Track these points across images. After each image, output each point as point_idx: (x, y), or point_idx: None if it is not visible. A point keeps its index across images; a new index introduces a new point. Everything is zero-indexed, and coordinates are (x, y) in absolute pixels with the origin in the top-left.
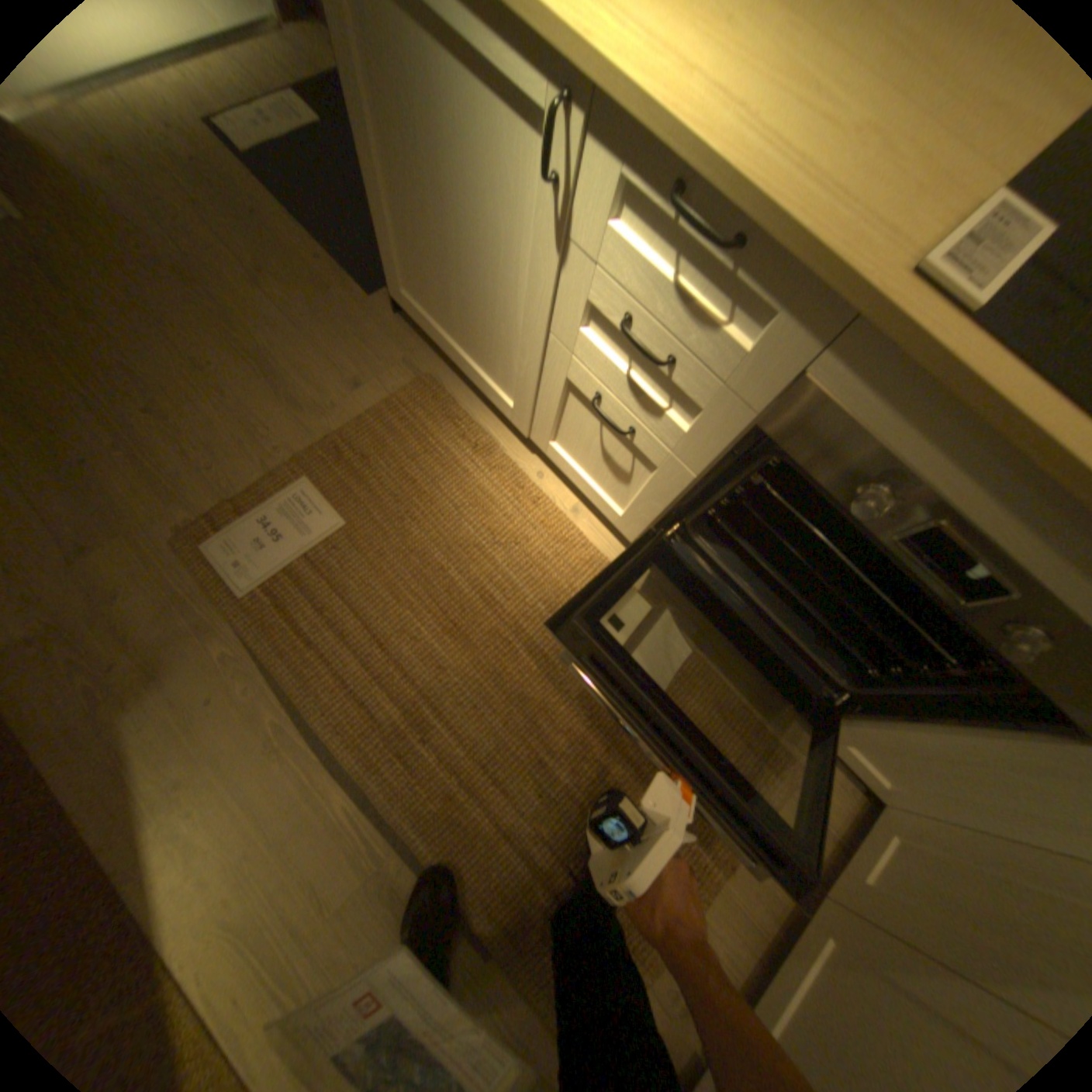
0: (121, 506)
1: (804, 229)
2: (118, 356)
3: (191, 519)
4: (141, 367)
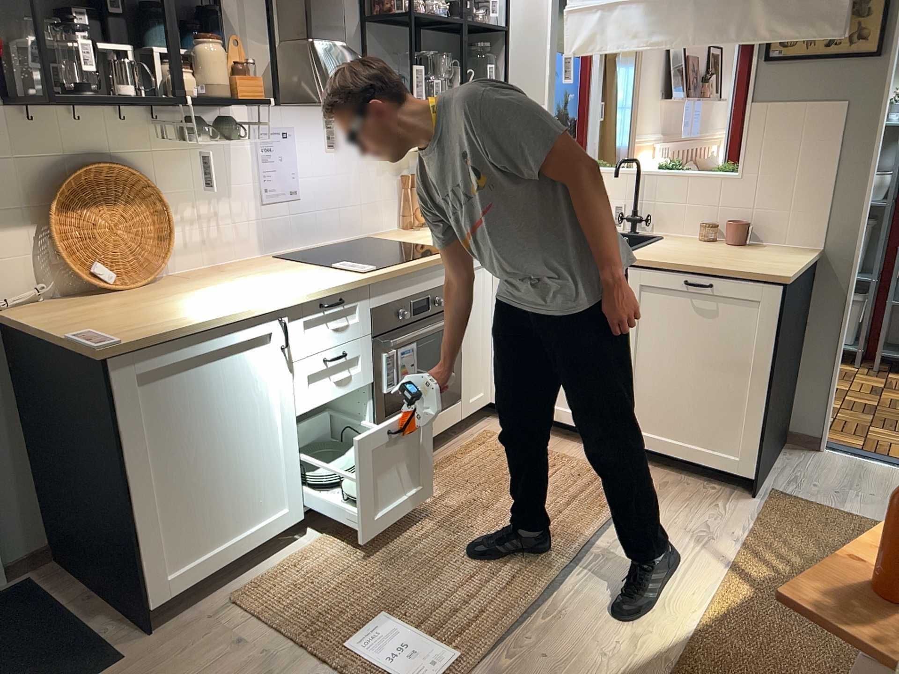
0: None
1: (353, 281)
2: None
3: None
4: None
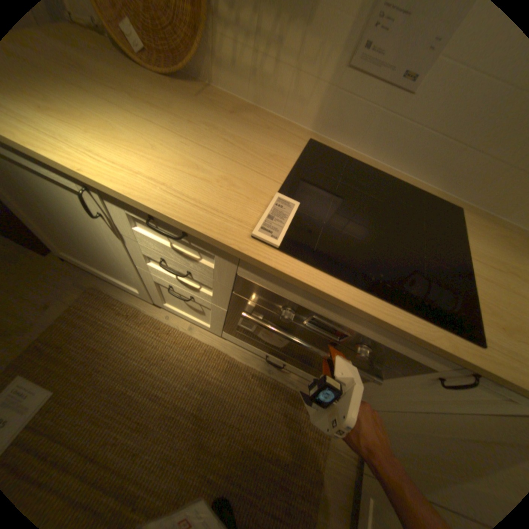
0: None
1: (201, 232)
2: None
3: None
4: None
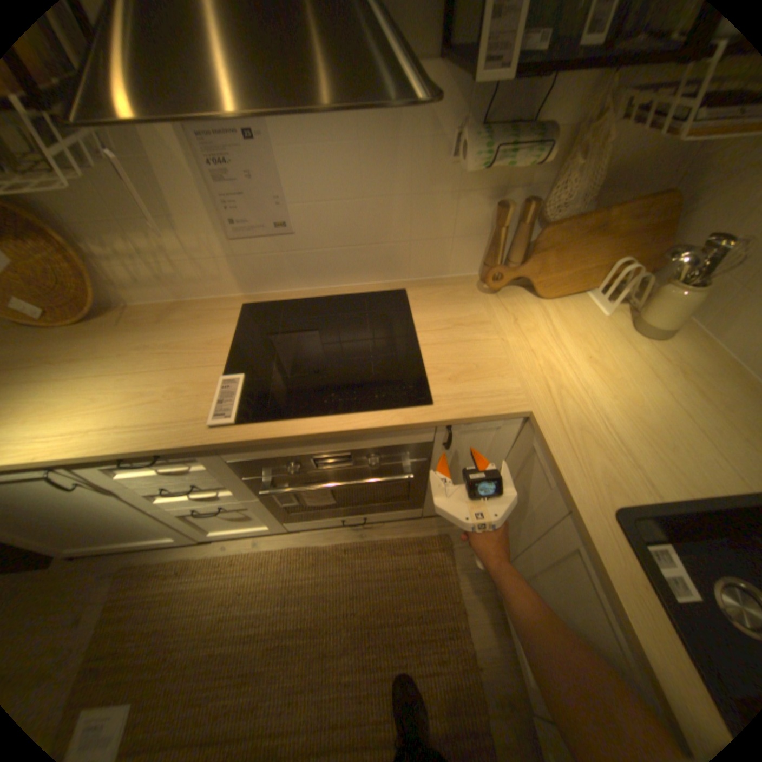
0: None
1: (163, 449)
2: None
3: None
4: None
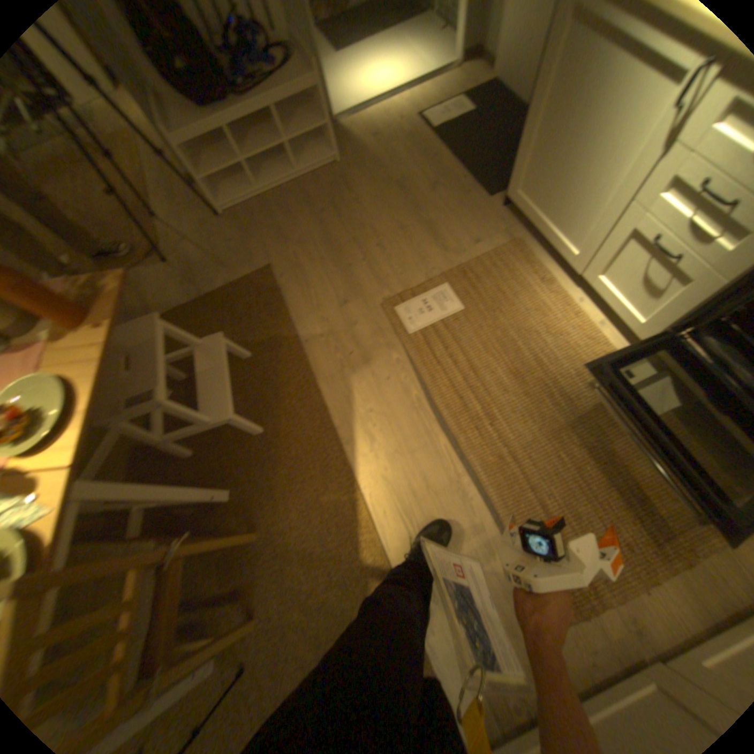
0: (361, 286)
1: None
2: (367, 221)
3: (390, 296)
4: (376, 226)
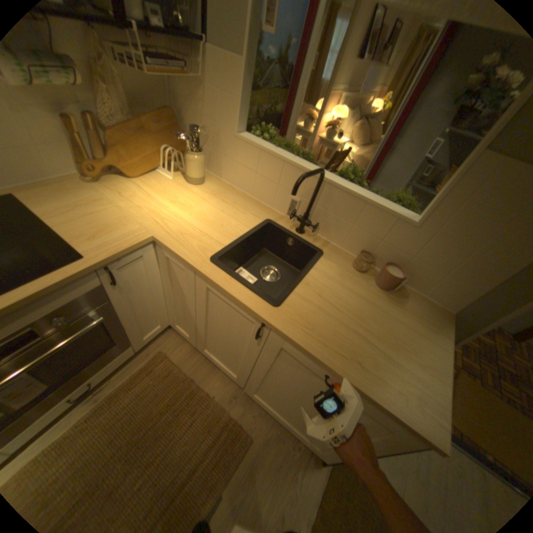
0: None
1: None
2: None
3: None
4: None
